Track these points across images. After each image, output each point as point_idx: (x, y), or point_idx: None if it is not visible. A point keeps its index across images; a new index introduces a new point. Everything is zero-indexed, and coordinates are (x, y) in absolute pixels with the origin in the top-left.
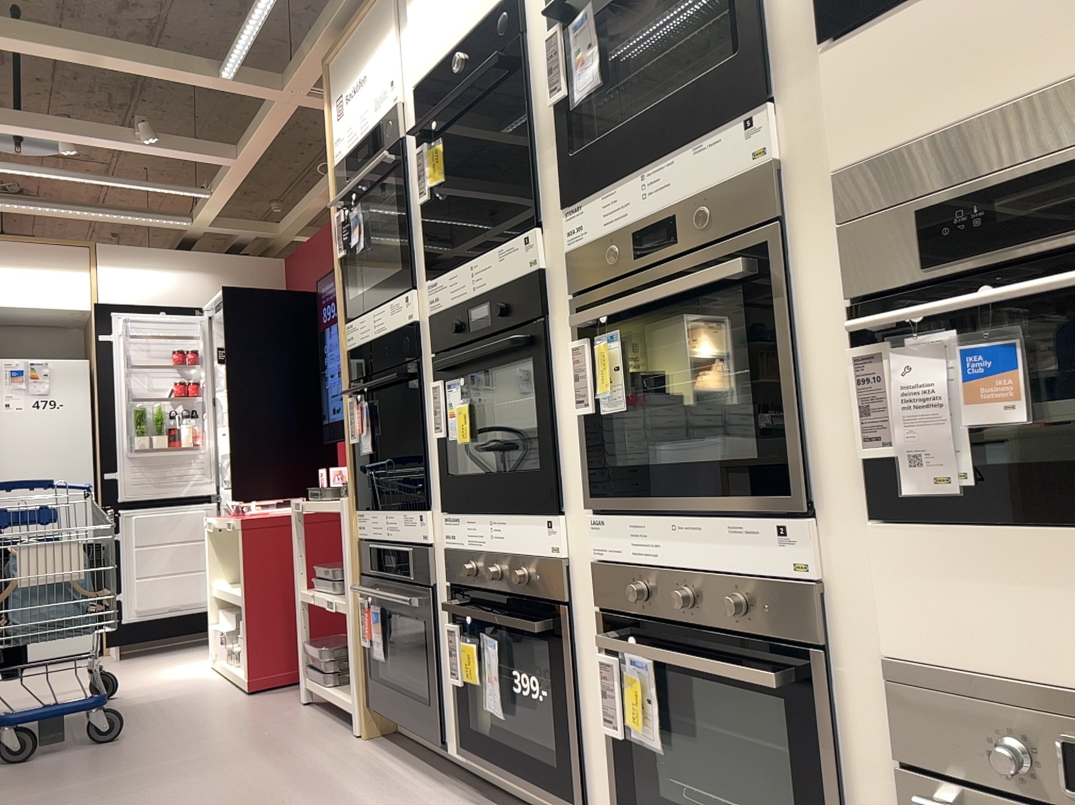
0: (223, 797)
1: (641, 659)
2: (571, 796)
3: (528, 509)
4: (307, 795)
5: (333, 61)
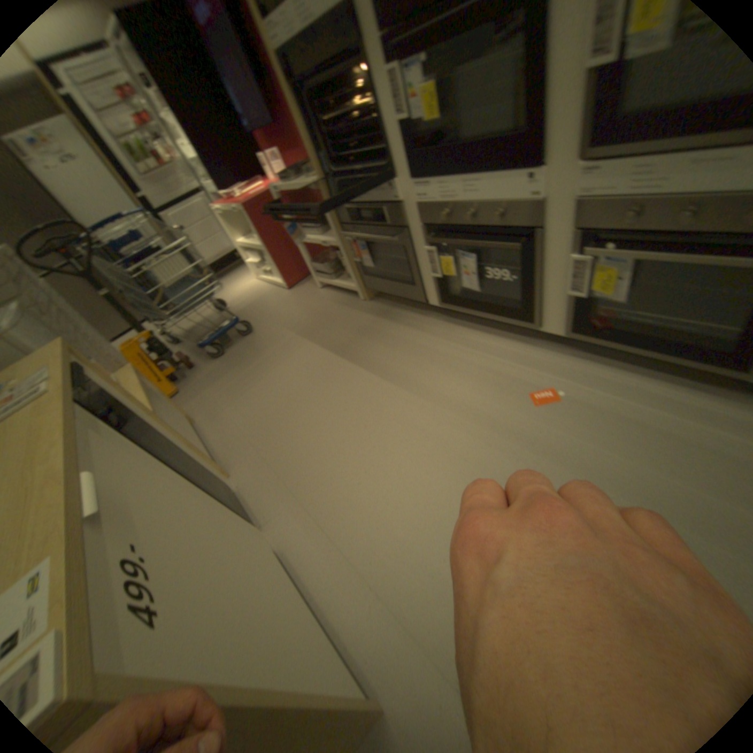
0: (329, 350)
1: (630, 257)
2: (530, 318)
3: (506, 163)
4: (367, 338)
5: None
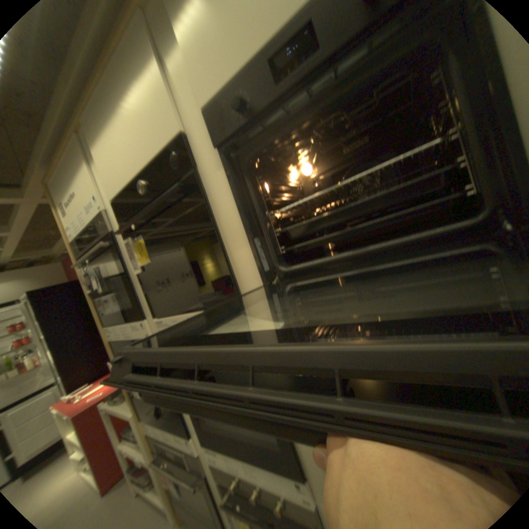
0: None
1: None
2: None
3: (275, 471)
4: None
5: (52, 179)
